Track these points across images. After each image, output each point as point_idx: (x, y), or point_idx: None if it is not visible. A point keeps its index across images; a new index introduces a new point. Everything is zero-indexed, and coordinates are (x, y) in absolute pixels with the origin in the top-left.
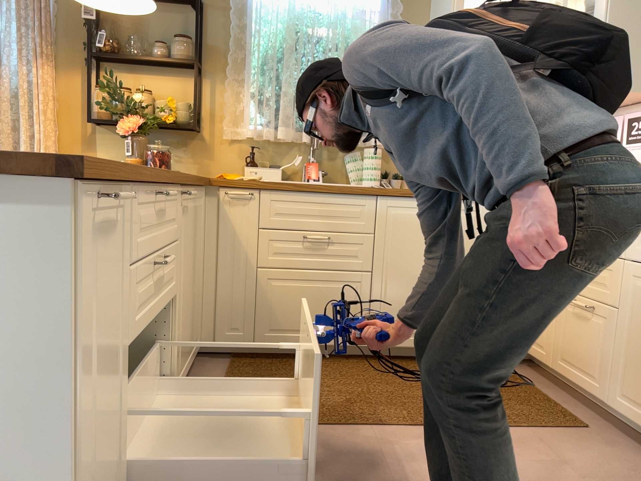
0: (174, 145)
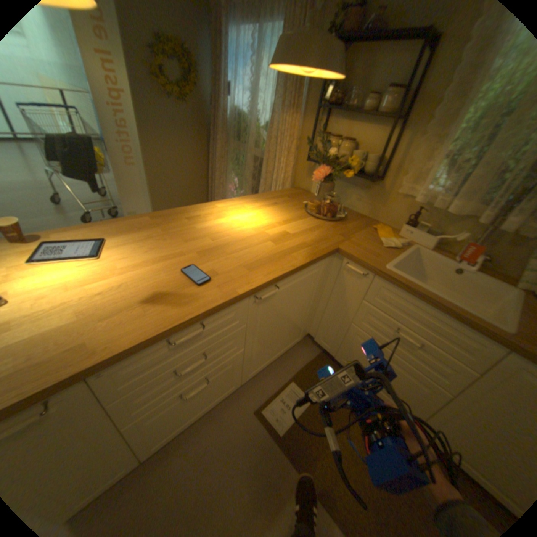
0: (360, 186)
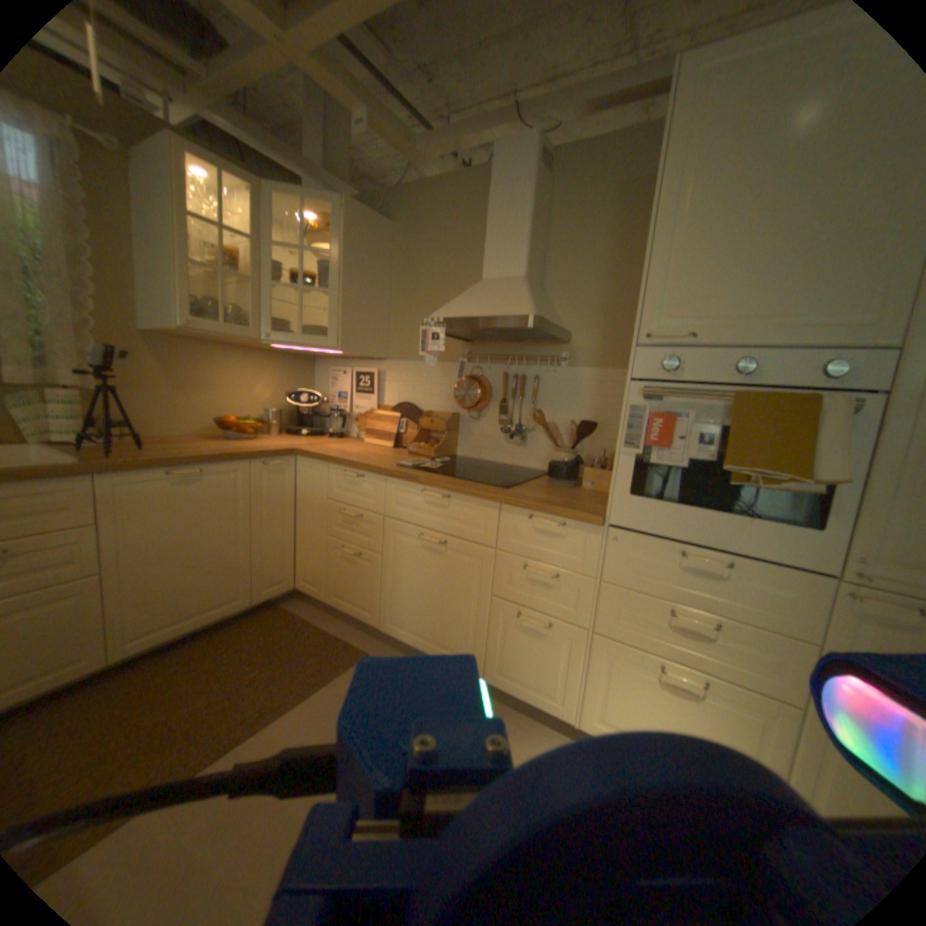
0: None
